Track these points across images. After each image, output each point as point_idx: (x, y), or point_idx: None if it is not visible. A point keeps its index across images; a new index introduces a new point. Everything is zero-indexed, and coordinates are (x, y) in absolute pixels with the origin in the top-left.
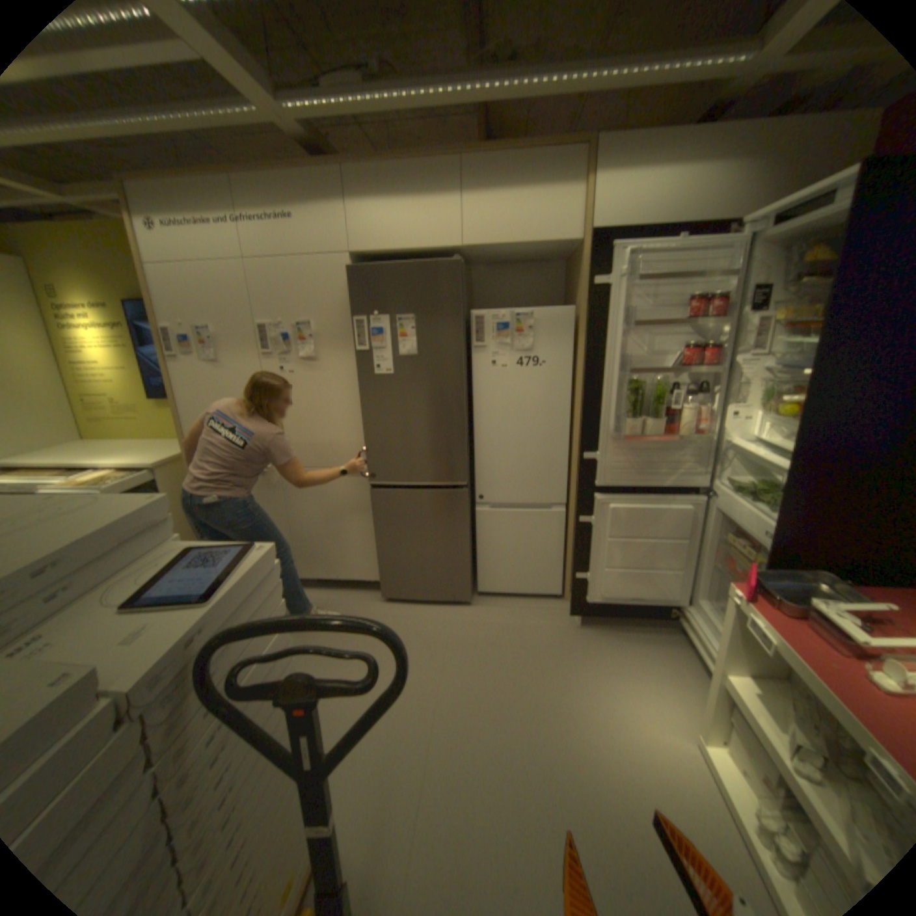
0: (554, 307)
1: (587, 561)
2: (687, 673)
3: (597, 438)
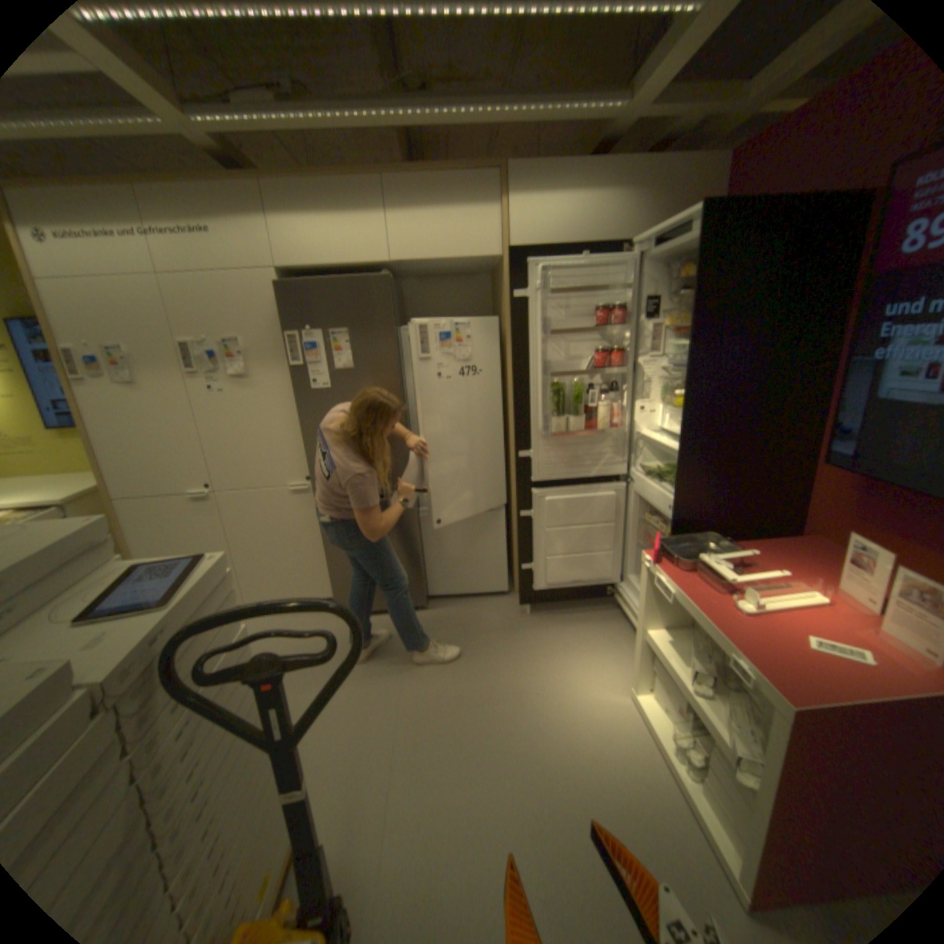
0: (482, 319)
1: (530, 552)
2: (621, 640)
3: (528, 438)
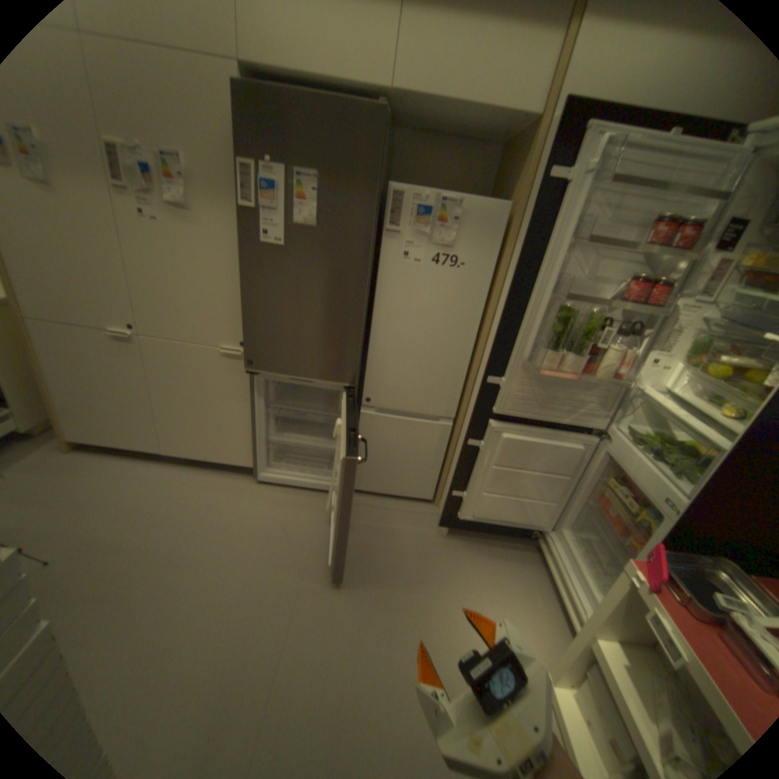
0: (489, 198)
1: (466, 481)
2: (538, 595)
3: (506, 362)
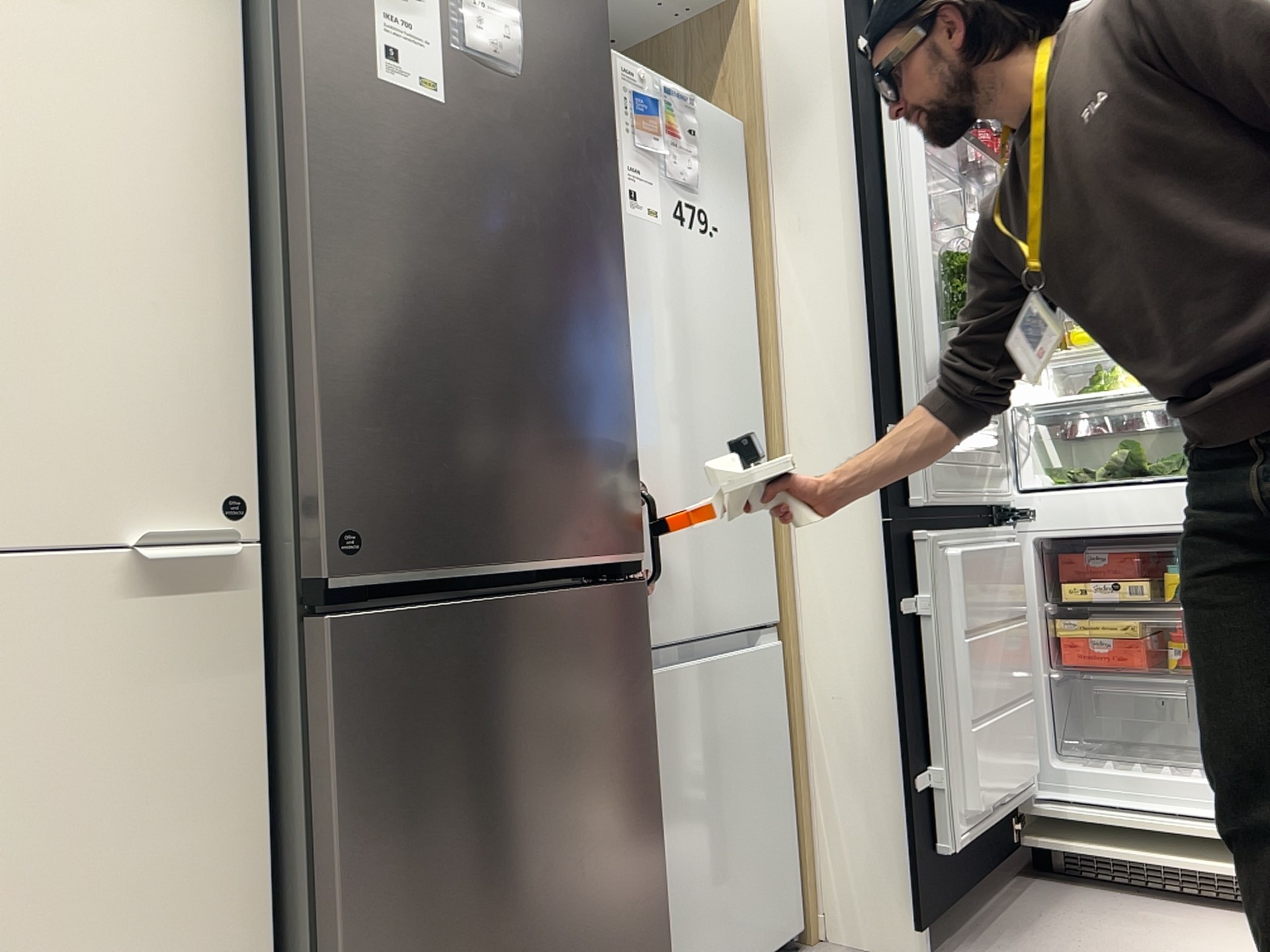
0: (717, 107)
1: (924, 731)
2: (1150, 912)
3: (899, 388)
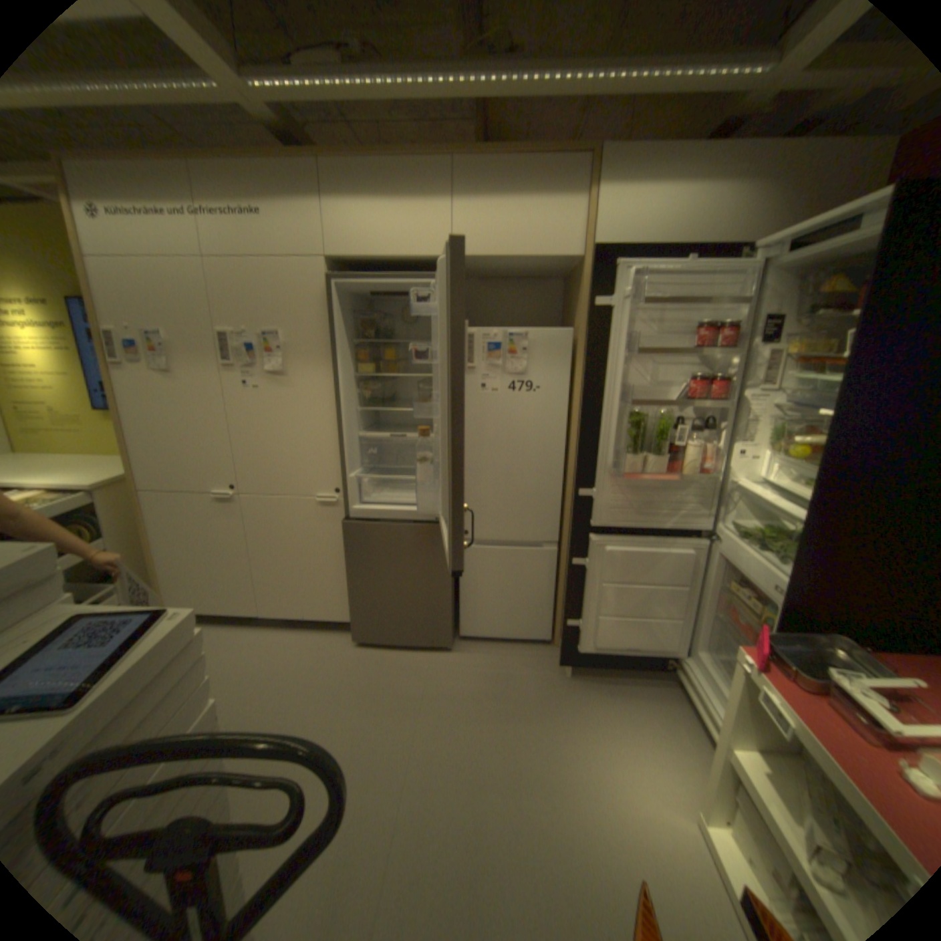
0: (551, 329)
1: (579, 607)
2: (684, 734)
3: (593, 473)
